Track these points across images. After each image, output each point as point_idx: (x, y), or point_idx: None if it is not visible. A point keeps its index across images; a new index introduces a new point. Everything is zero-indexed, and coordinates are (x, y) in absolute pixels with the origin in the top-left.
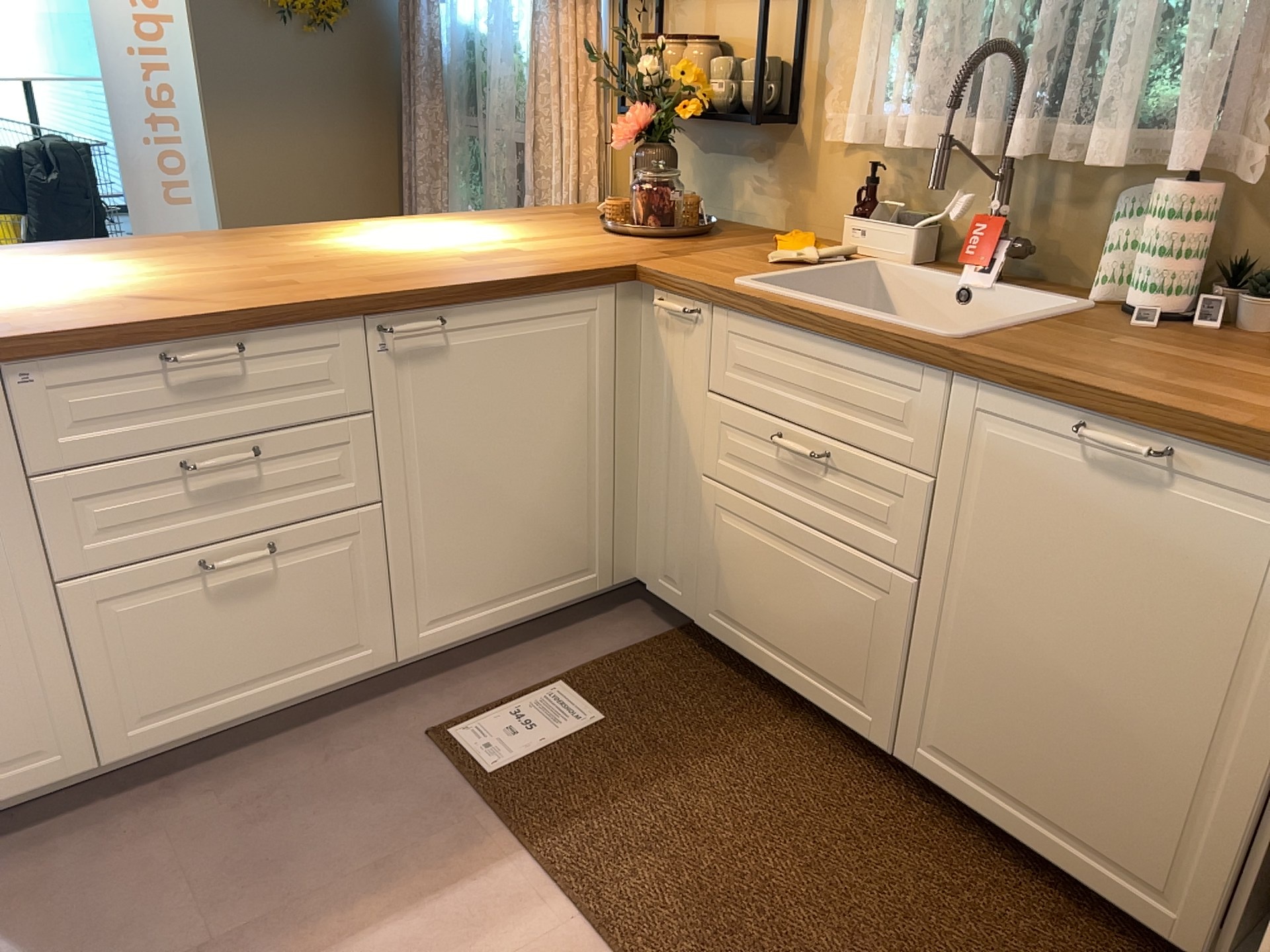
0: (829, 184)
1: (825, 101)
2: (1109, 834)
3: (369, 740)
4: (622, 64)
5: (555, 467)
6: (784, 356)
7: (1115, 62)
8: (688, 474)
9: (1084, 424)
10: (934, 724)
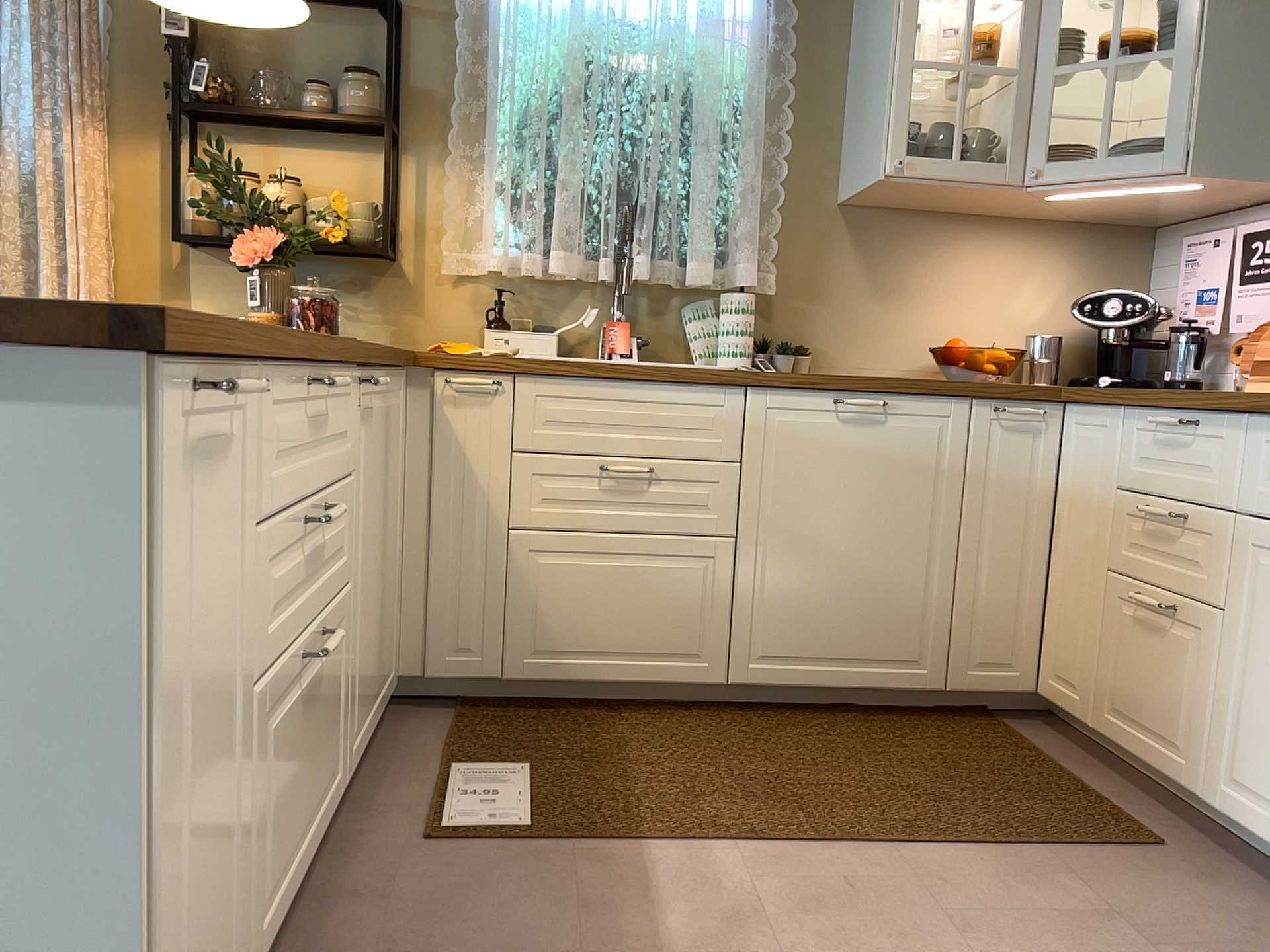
0: (441, 308)
1: (430, 241)
2: (886, 643)
3: (383, 874)
4: (173, 193)
5: (387, 551)
6: (598, 404)
7: (695, 221)
8: (486, 536)
9: (838, 398)
10: (761, 639)
